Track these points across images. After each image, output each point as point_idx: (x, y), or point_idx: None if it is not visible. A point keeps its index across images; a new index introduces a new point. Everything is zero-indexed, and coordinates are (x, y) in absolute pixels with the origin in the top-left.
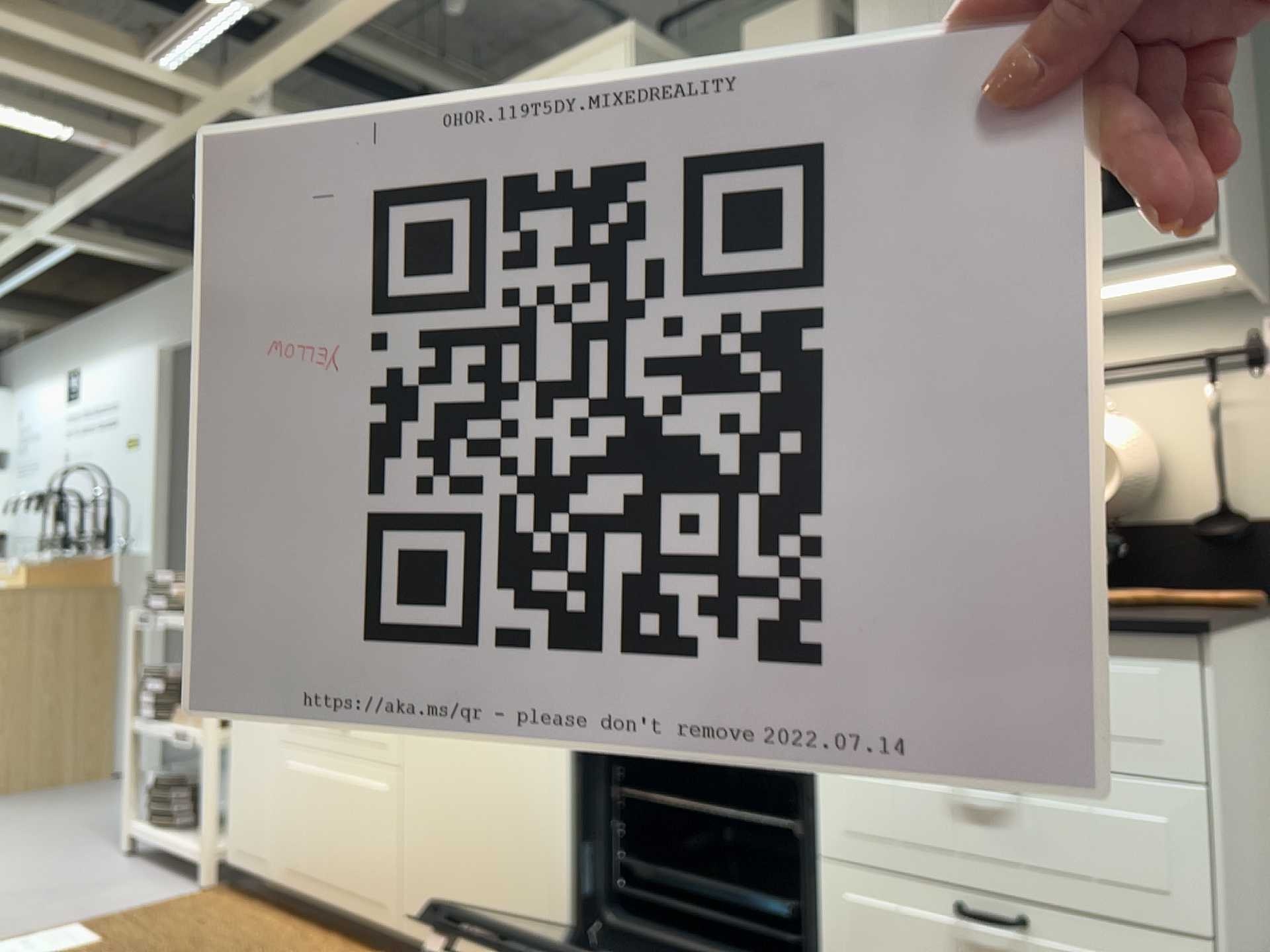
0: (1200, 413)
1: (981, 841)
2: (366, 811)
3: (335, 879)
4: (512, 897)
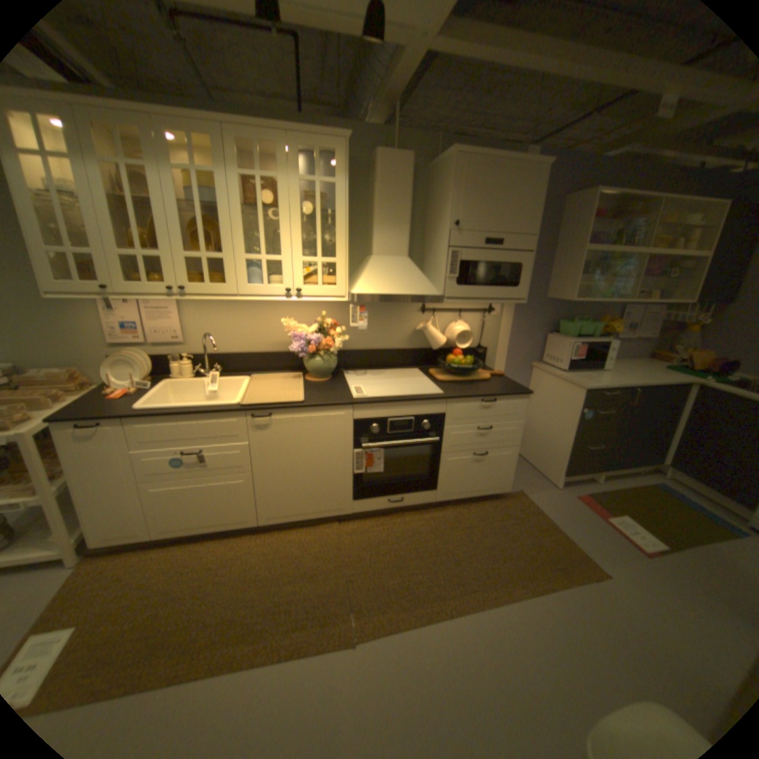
0: (481, 324)
1: (481, 440)
2: (229, 493)
3: (208, 523)
4: (326, 495)
